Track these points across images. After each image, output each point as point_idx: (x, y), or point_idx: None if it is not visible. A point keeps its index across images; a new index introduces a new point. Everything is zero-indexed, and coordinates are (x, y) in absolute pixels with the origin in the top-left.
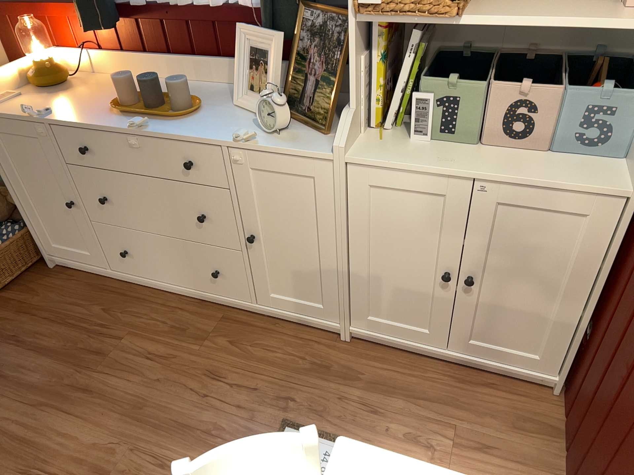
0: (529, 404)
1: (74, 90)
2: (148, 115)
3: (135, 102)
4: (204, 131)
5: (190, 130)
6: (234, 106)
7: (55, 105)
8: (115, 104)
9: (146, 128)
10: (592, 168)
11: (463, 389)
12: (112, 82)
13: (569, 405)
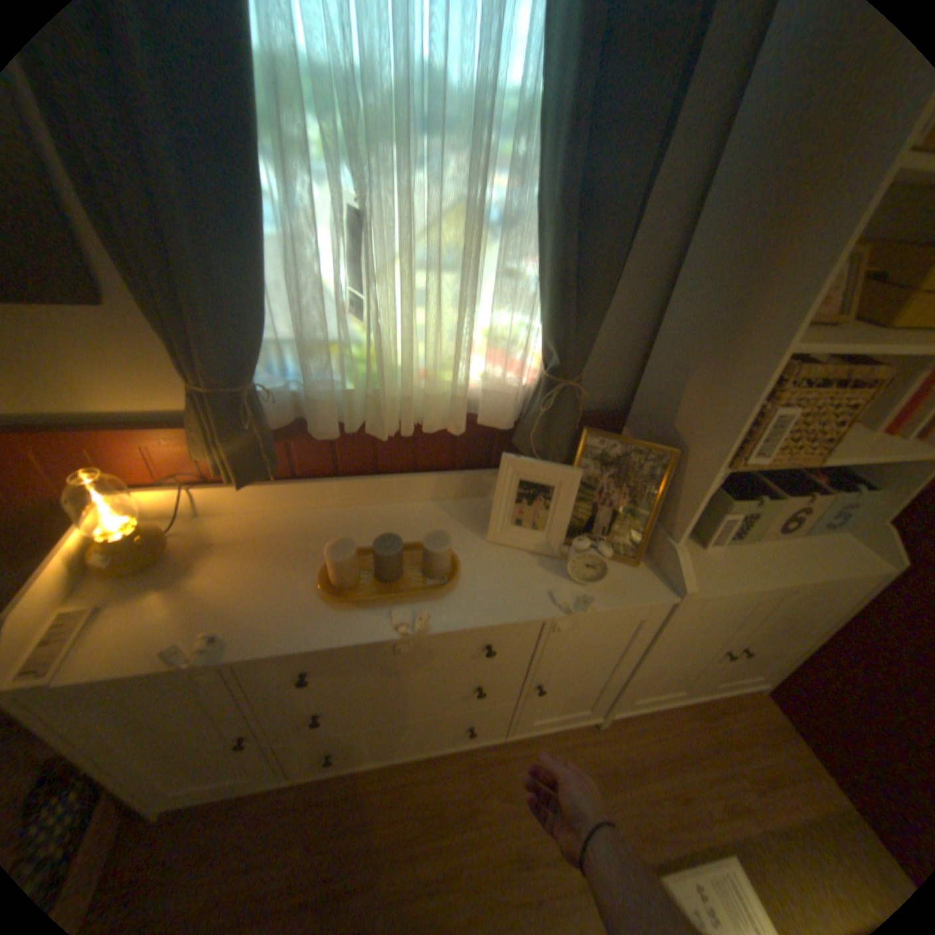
0: (759, 718)
1: (200, 565)
2: (398, 595)
3: (361, 576)
4: (511, 607)
5: (490, 611)
6: (489, 544)
7: (203, 615)
8: (333, 590)
9: (427, 628)
10: (845, 551)
11: (715, 731)
12: (253, 530)
13: (786, 708)
